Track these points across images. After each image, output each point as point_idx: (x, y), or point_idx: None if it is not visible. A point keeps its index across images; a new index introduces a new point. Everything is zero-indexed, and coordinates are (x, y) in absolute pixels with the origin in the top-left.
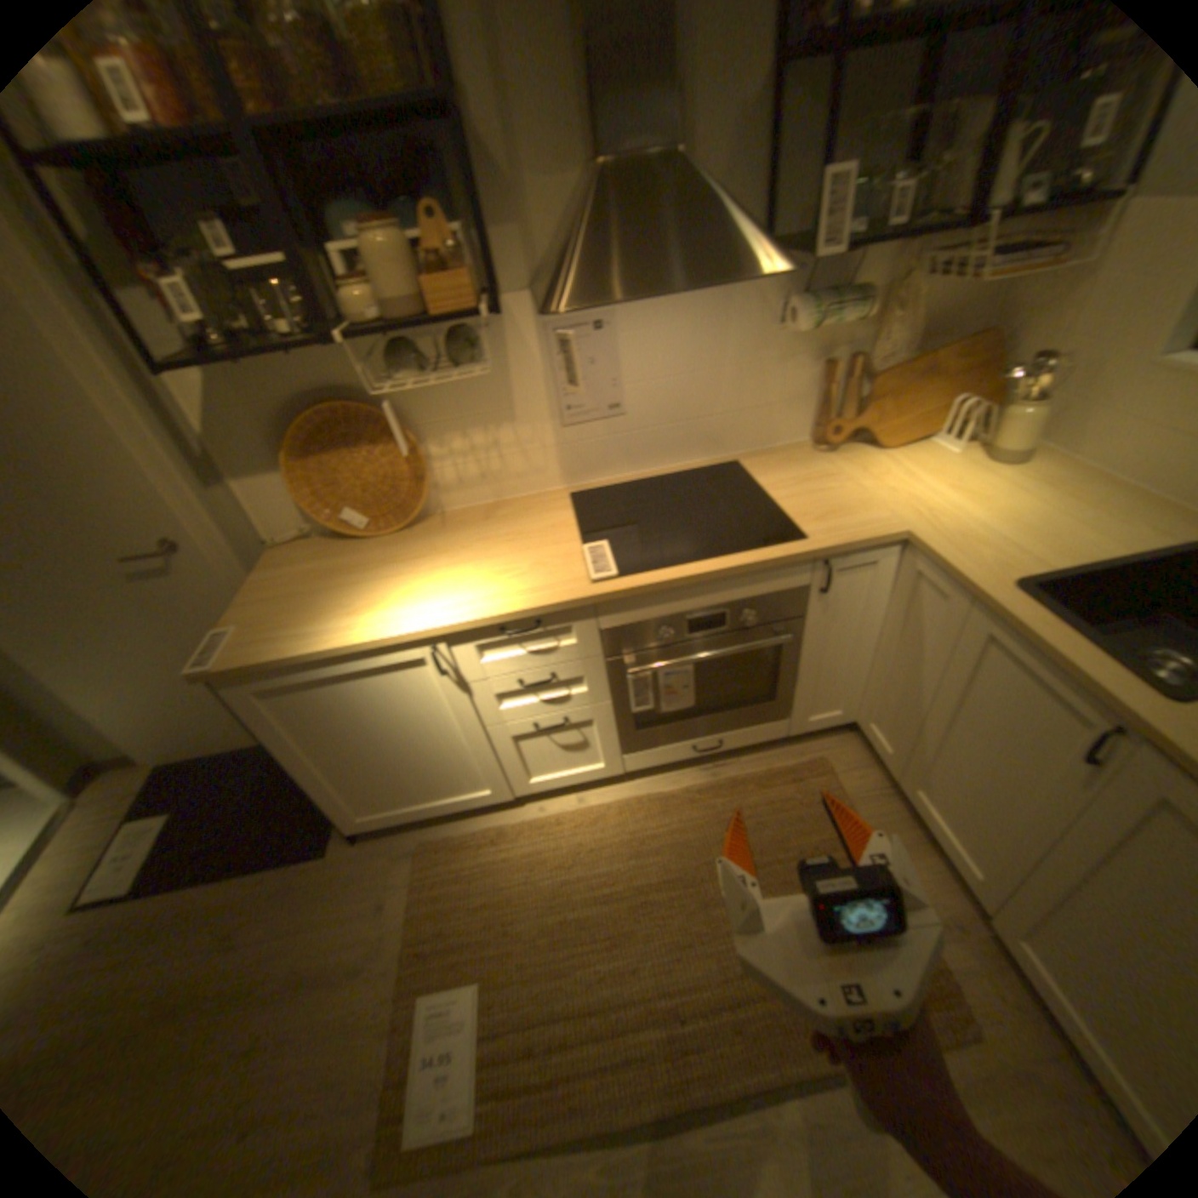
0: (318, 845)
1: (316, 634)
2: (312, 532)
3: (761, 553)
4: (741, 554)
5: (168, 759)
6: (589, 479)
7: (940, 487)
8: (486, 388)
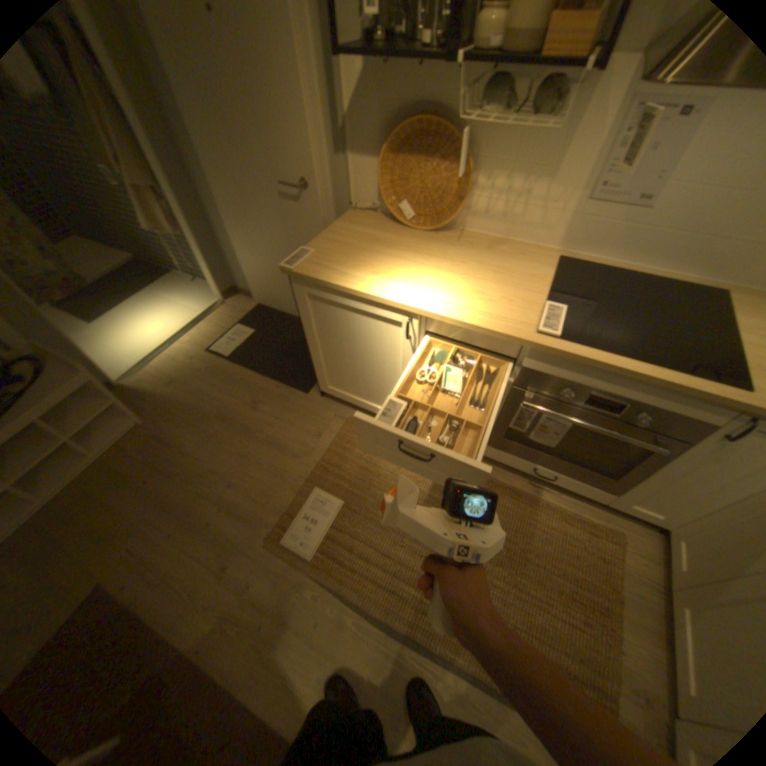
0: (308, 387)
1: (352, 277)
2: (380, 209)
3: (698, 383)
4: (678, 373)
5: (266, 304)
6: (585, 251)
7: None
8: (549, 142)
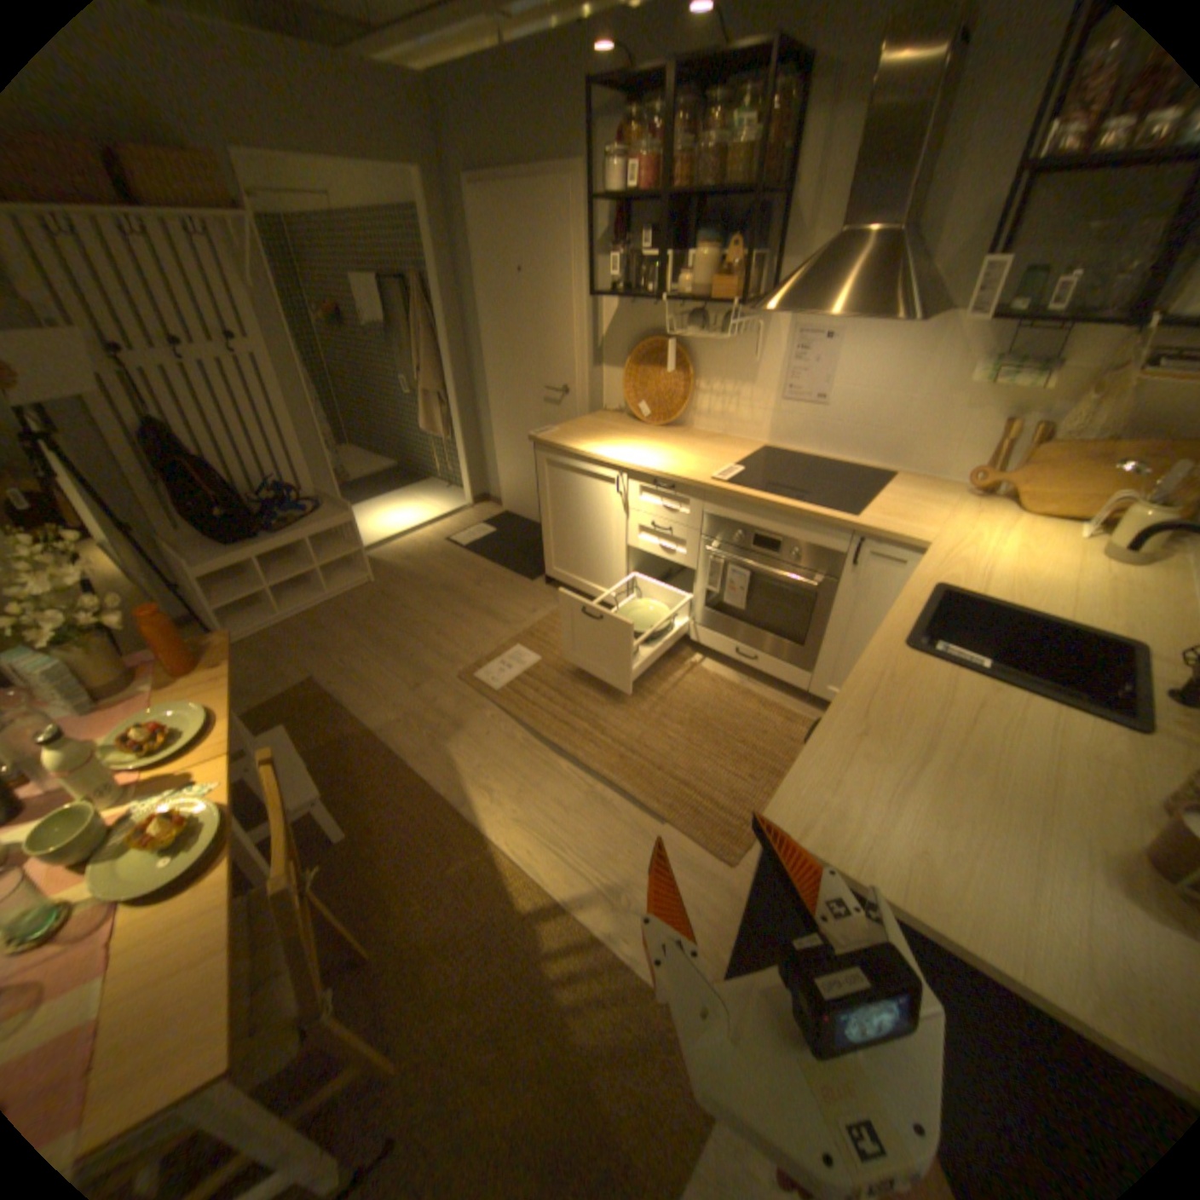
0: (535, 576)
1: (582, 444)
2: (625, 412)
3: (817, 510)
4: (805, 505)
5: (514, 511)
6: (787, 445)
7: (1015, 543)
8: (746, 358)
